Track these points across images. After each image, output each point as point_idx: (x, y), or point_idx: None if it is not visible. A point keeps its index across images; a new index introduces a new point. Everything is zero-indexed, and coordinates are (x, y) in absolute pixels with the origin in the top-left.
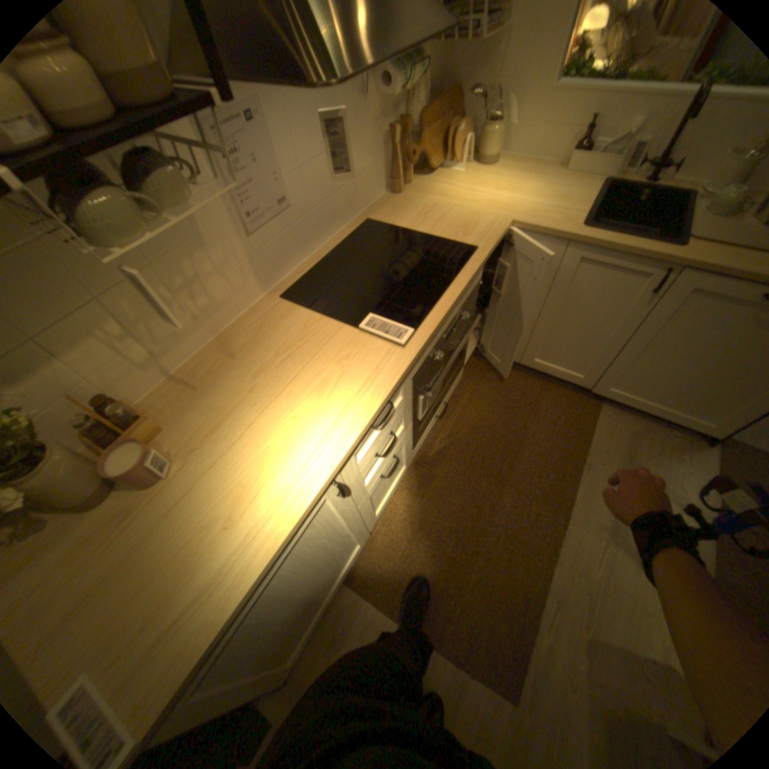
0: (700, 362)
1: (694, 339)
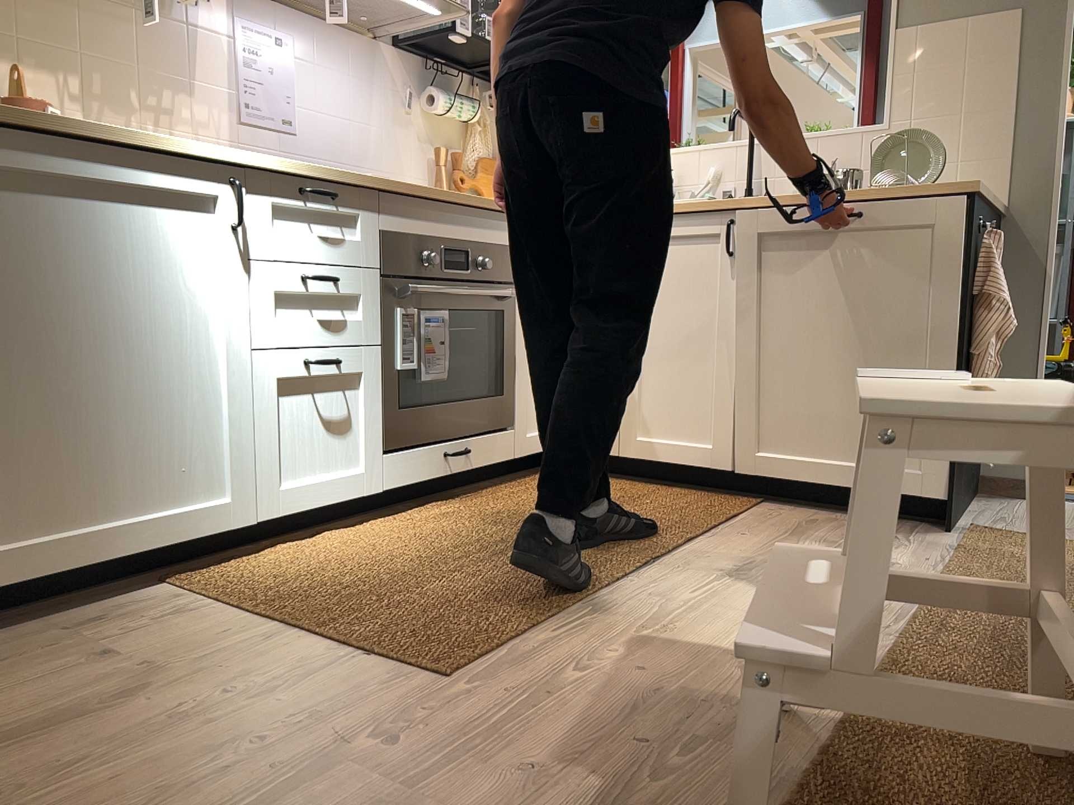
0: (830, 347)
1: (804, 311)
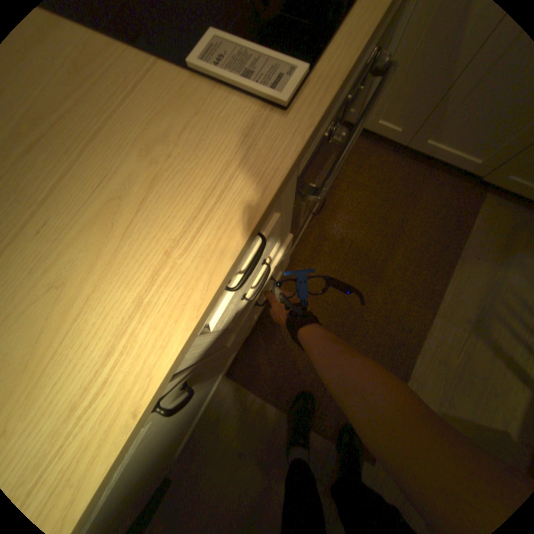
0: None
1: None
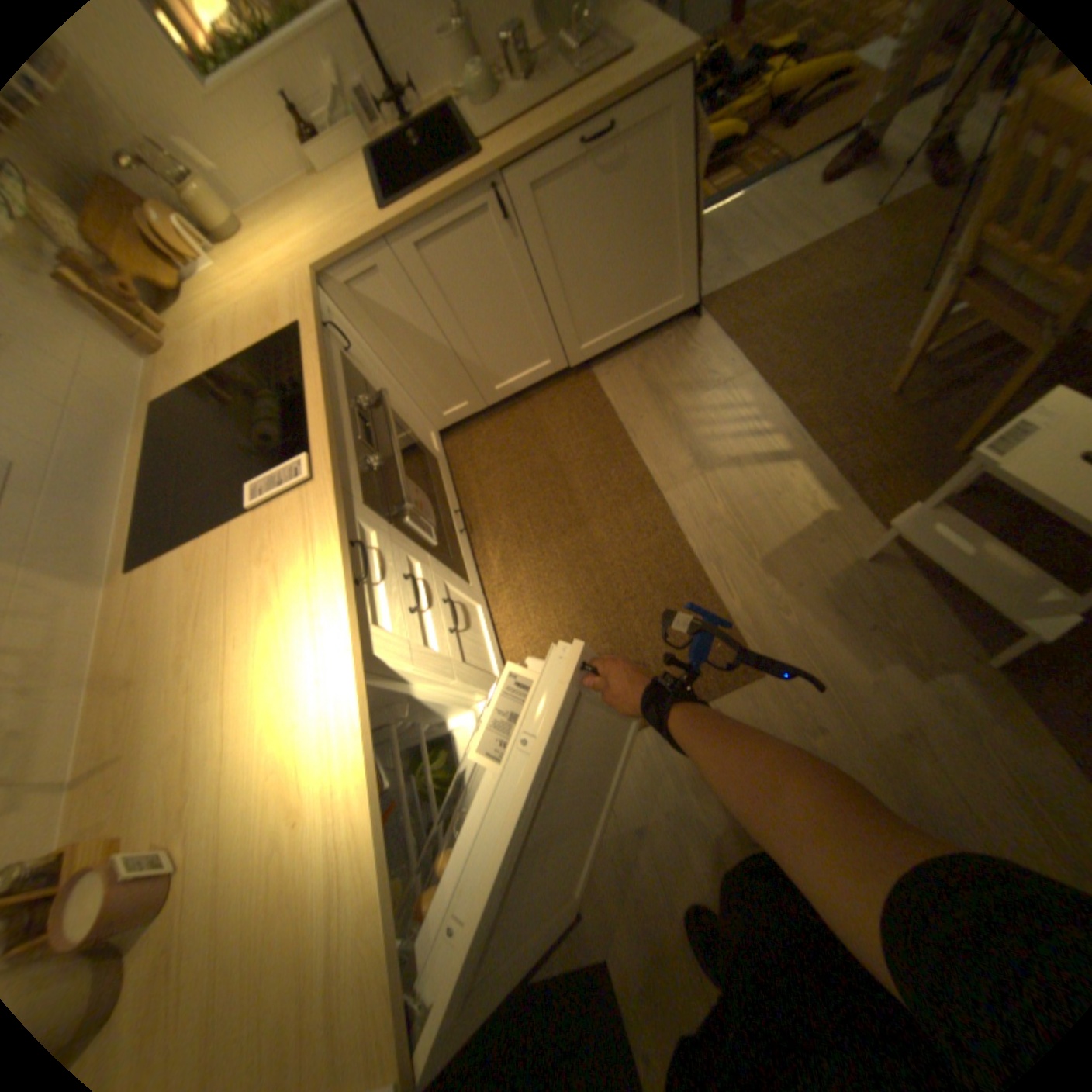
0: (607, 251)
1: (581, 235)
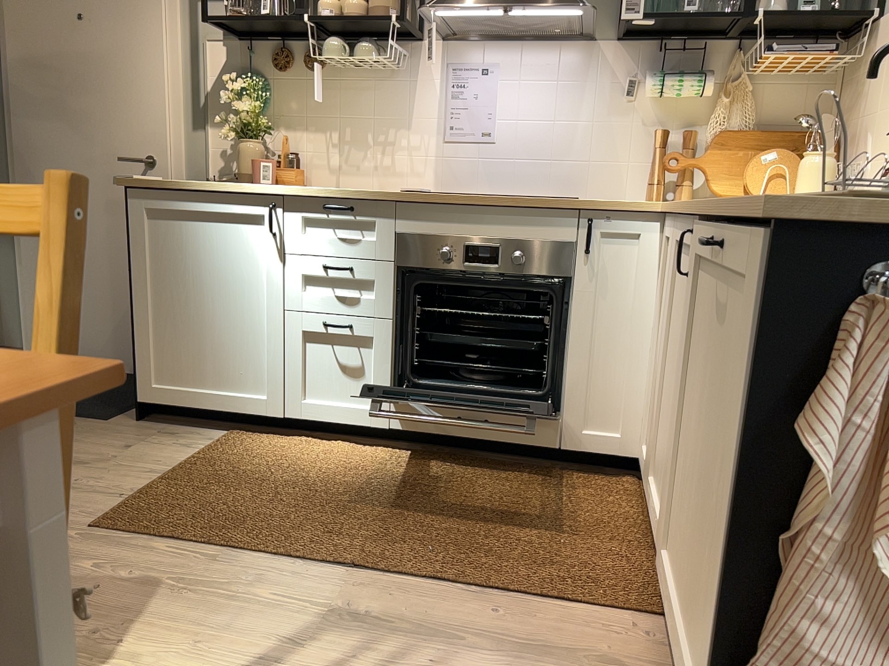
0: (706, 449)
1: (704, 384)
